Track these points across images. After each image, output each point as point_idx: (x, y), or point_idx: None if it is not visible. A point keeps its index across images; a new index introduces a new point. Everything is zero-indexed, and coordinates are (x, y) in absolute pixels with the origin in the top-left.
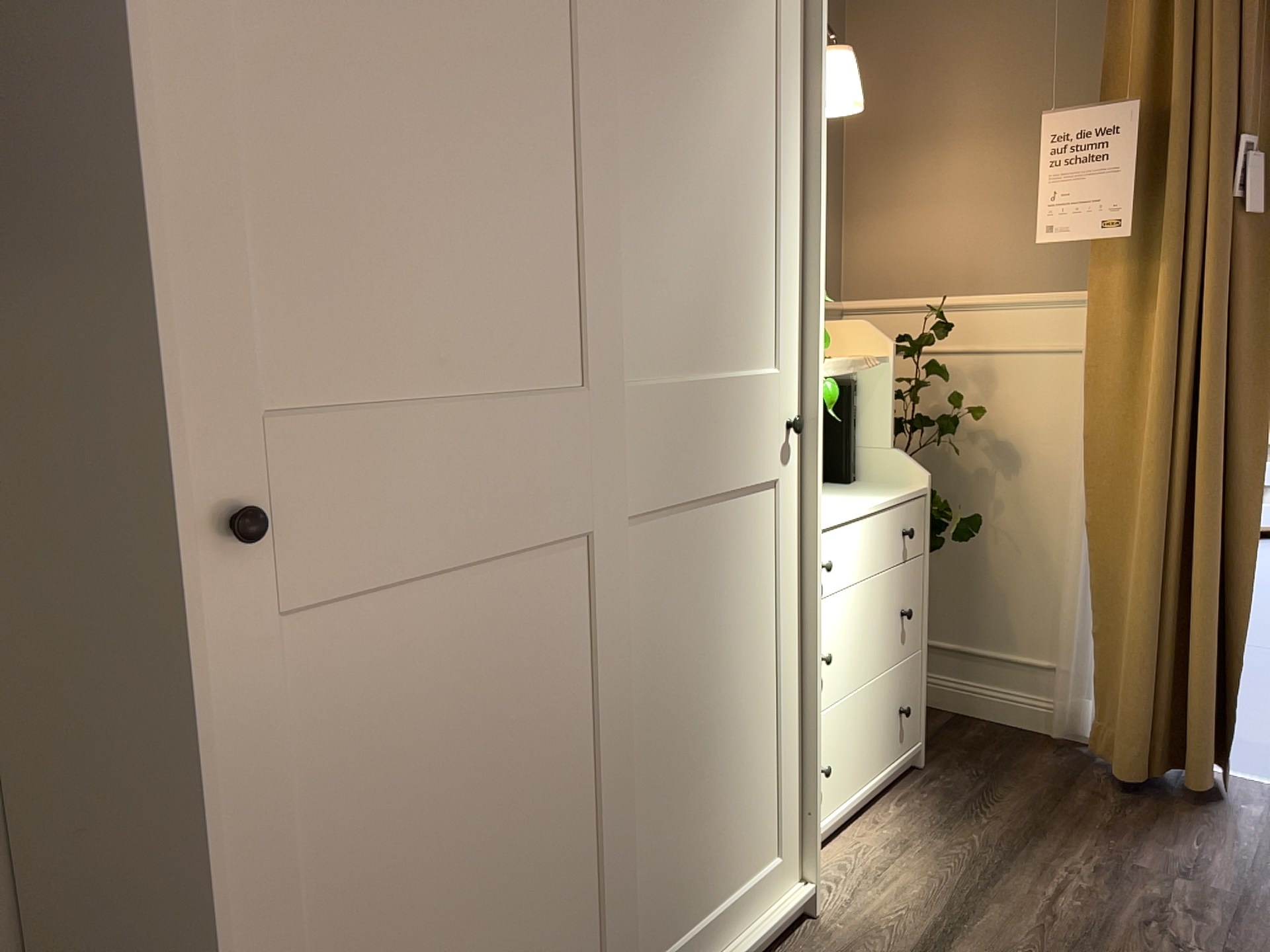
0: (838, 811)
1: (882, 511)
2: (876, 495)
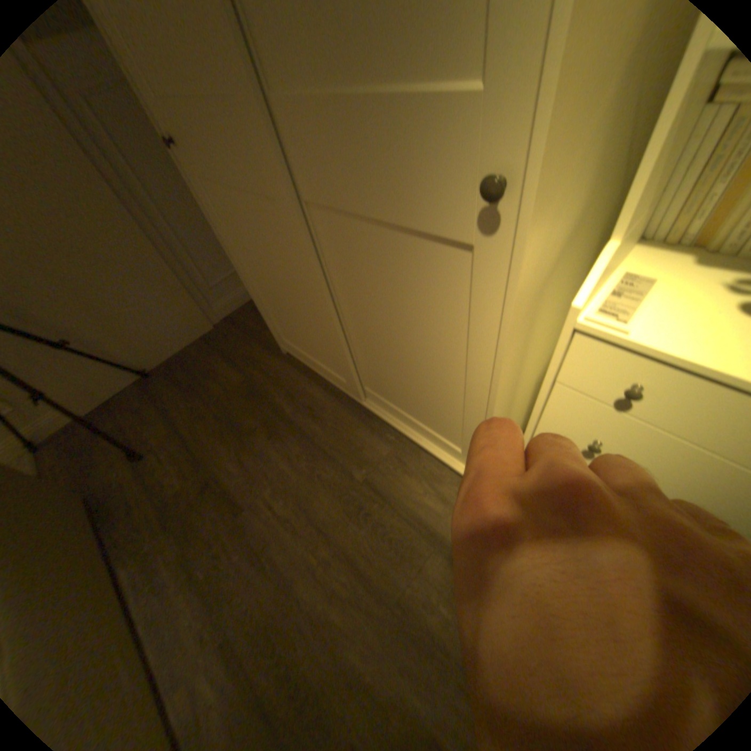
0: None
1: None
2: None
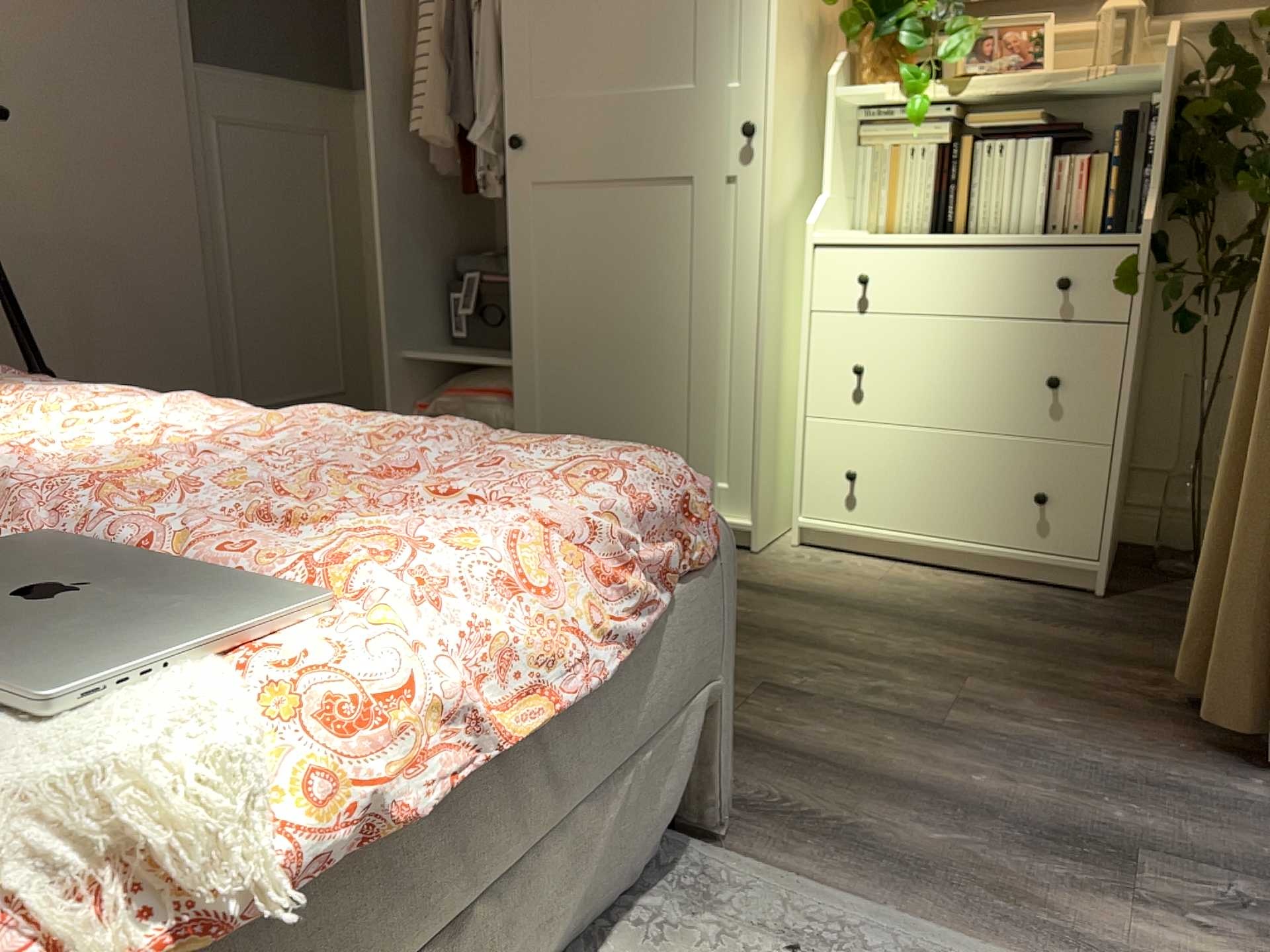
0: (882, 531)
1: (1000, 246)
2: (1050, 236)
